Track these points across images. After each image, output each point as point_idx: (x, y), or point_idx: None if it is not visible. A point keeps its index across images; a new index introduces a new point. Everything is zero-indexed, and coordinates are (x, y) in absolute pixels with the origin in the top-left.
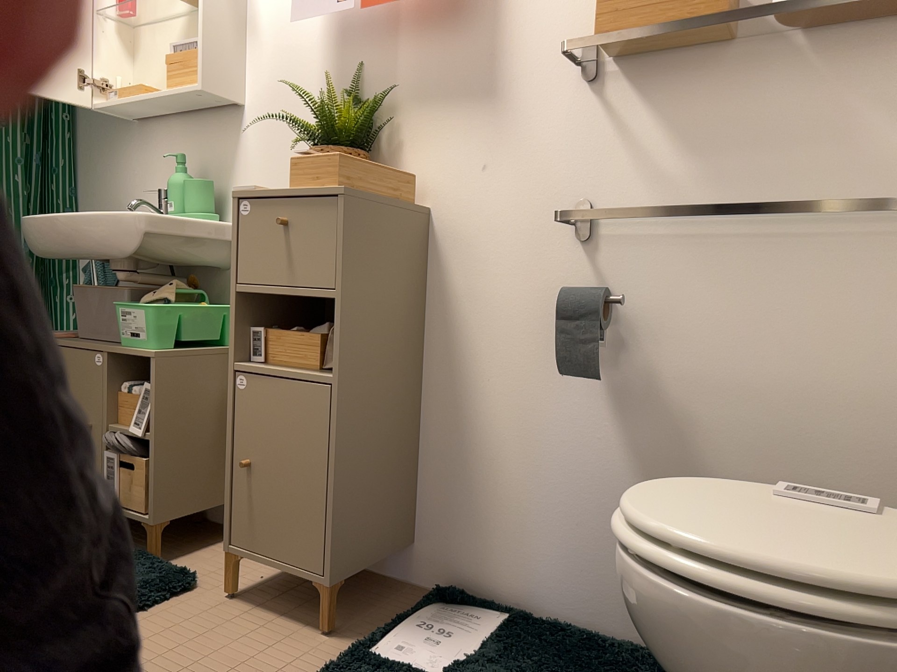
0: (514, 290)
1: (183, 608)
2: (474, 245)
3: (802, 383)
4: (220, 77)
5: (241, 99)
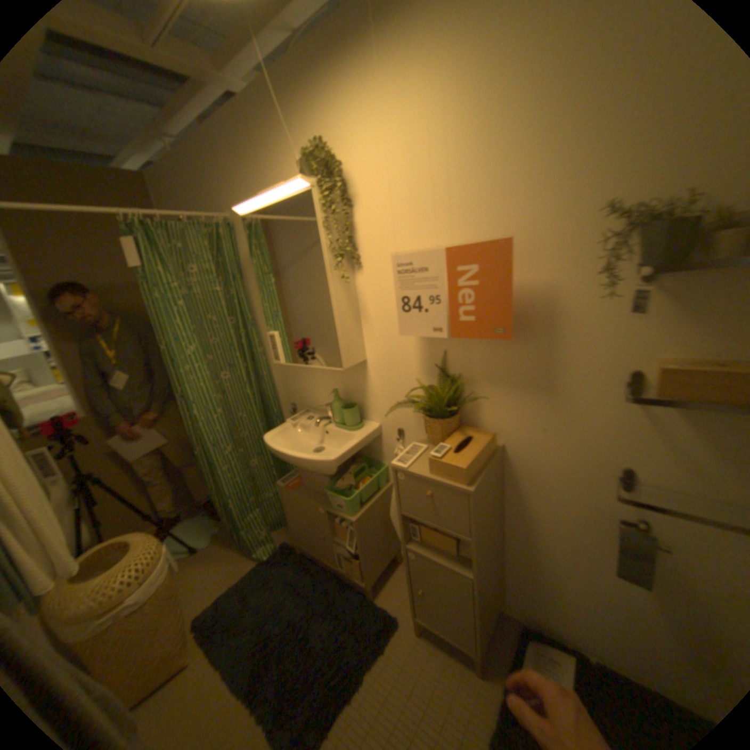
0: (571, 501)
1: (399, 650)
2: (538, 470)
3: None
4: (352, 354)
5: (364, 358)
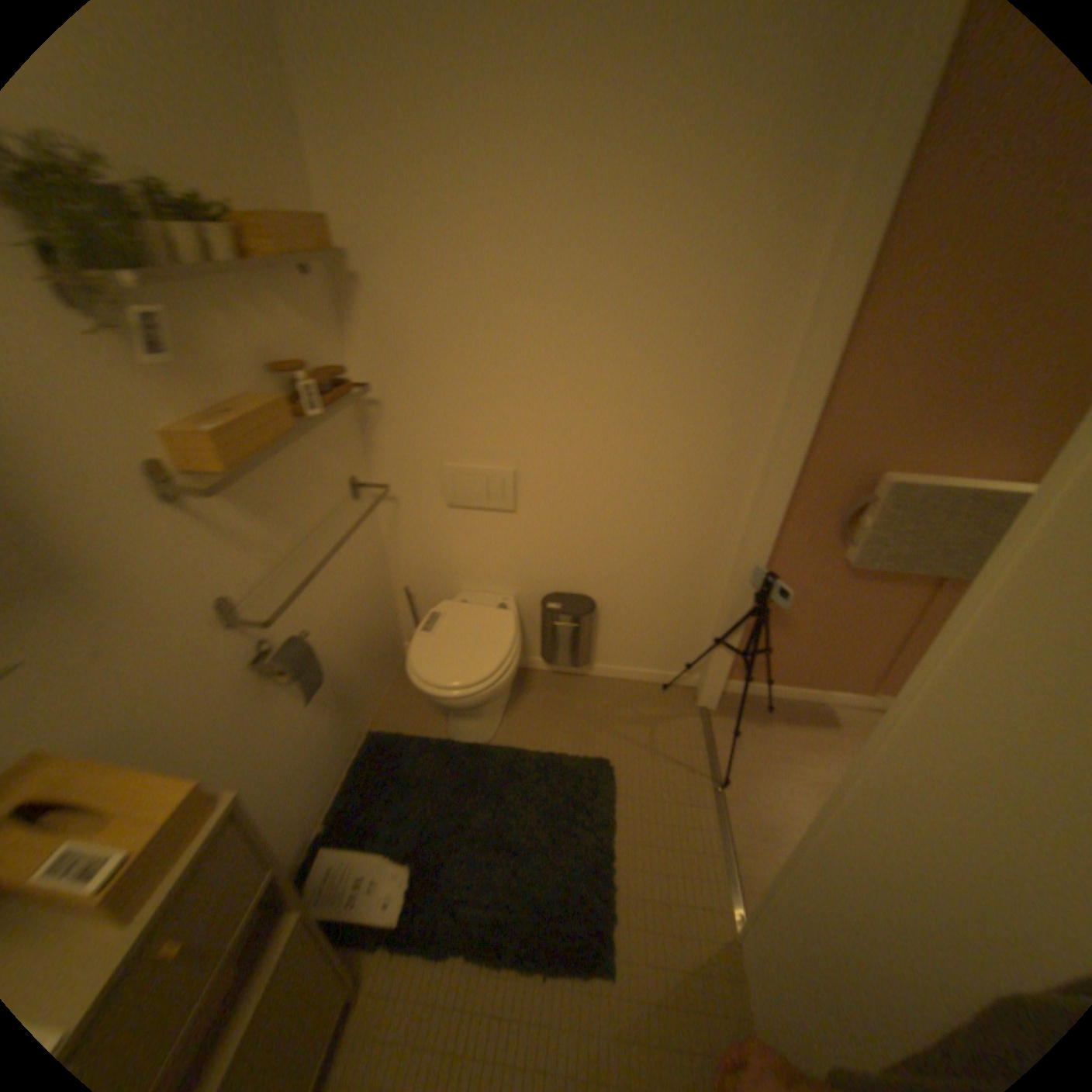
0: (202, 712)
1: None
2: (138, 726)
3: (346, 596)
4: None
5: None
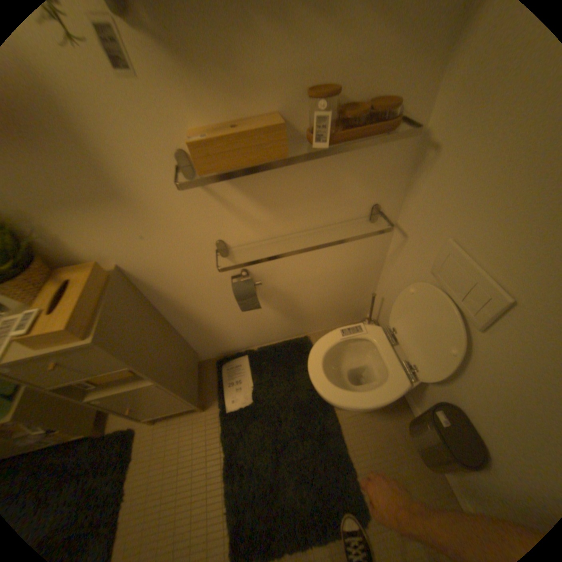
0: (196, 281)
1: (140, 446)
2: (160, 271)
3: (324, 272)
4: None
5: None
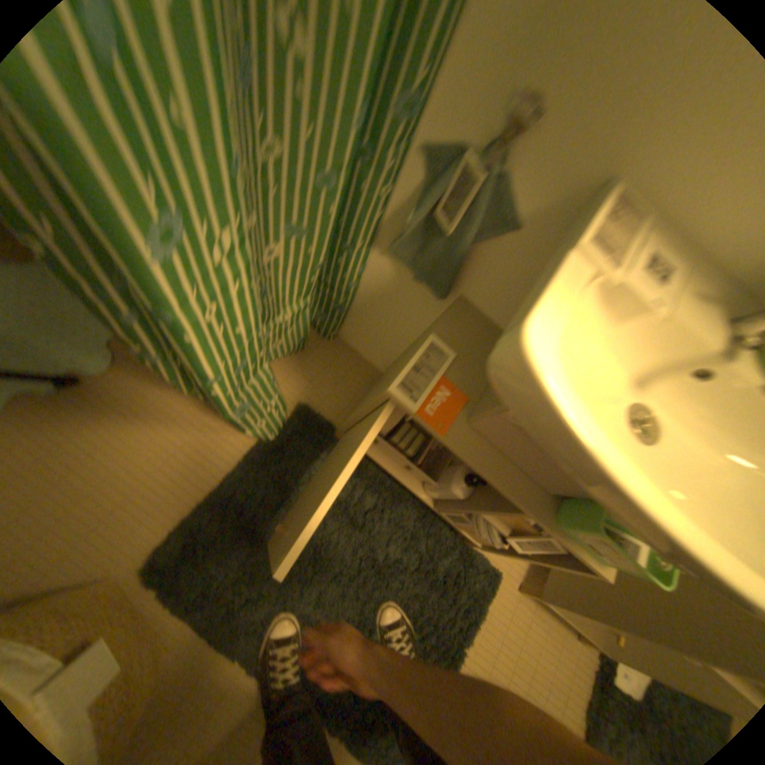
0: None
1: (503, 611)
2: None
3: None
4: None
5: None
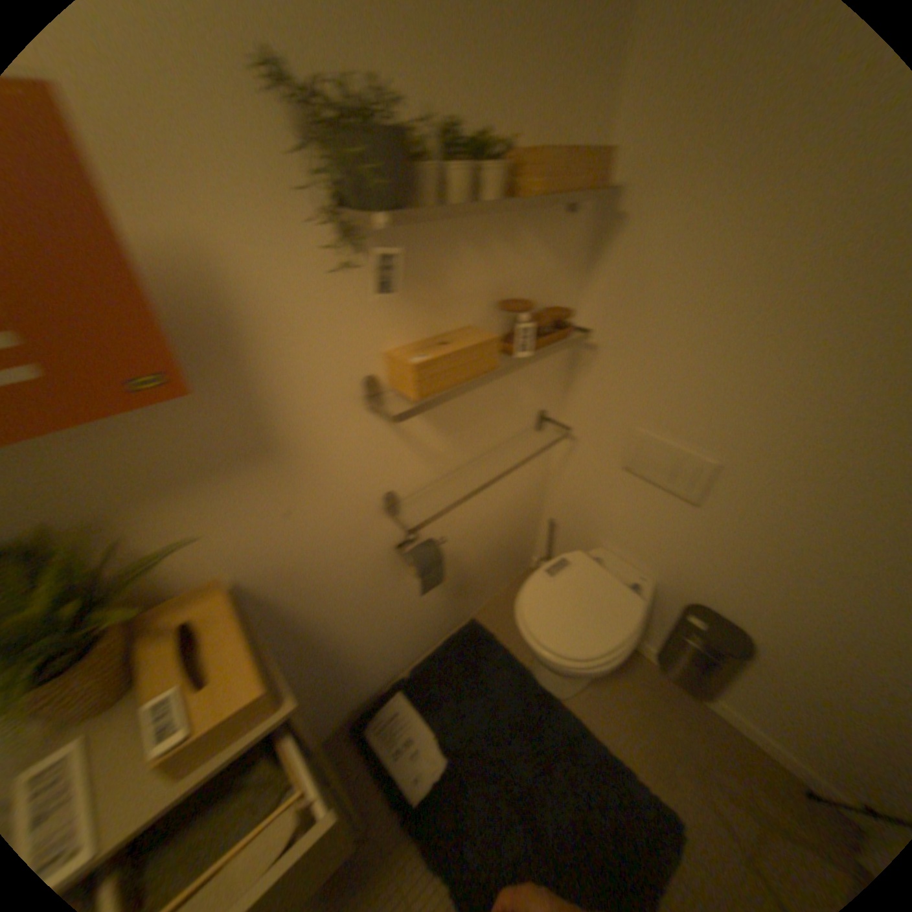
0: (348, 570)
1: None
2: (301, 568)
3: (496, 509)
4: None
5: None
